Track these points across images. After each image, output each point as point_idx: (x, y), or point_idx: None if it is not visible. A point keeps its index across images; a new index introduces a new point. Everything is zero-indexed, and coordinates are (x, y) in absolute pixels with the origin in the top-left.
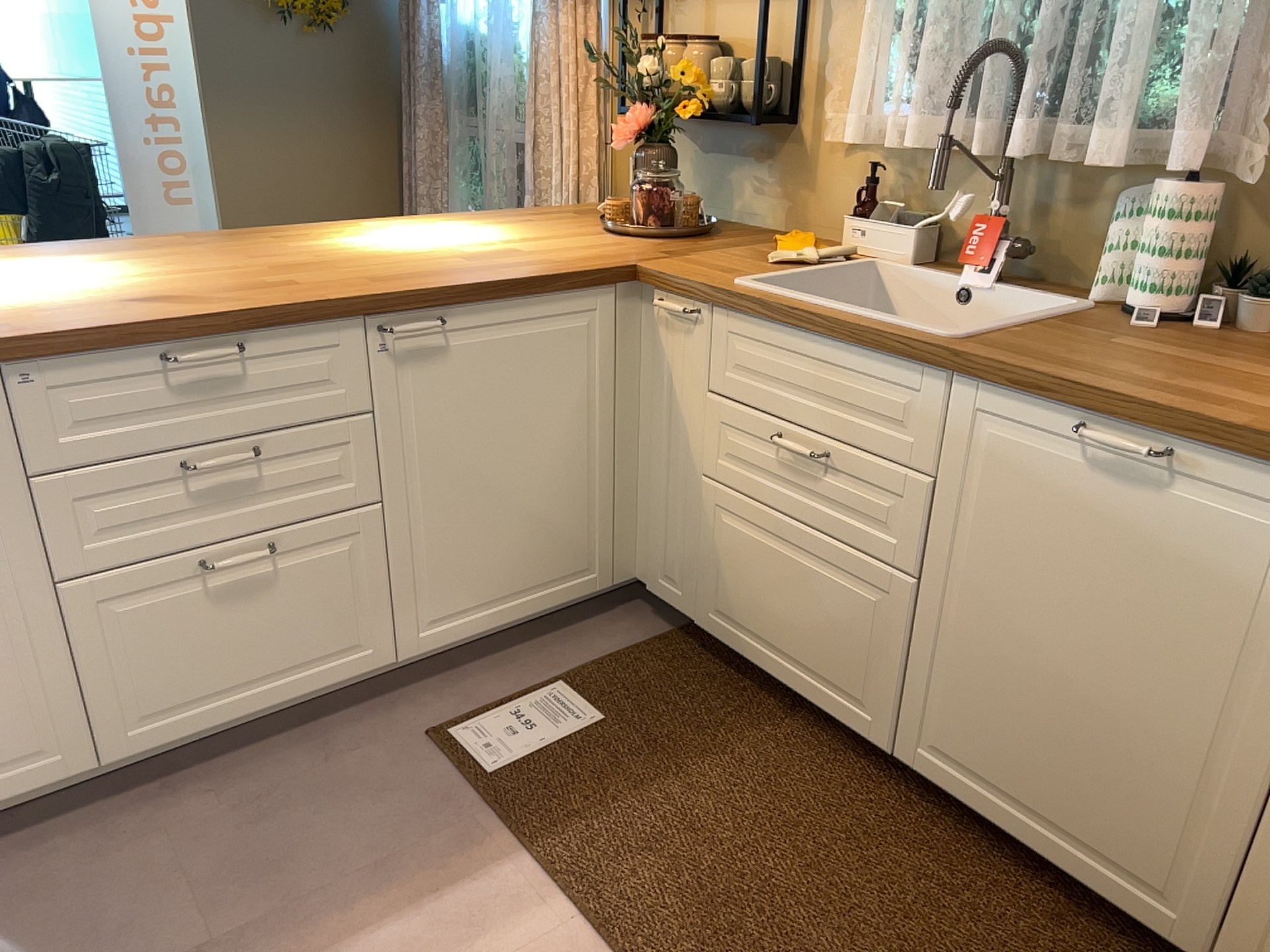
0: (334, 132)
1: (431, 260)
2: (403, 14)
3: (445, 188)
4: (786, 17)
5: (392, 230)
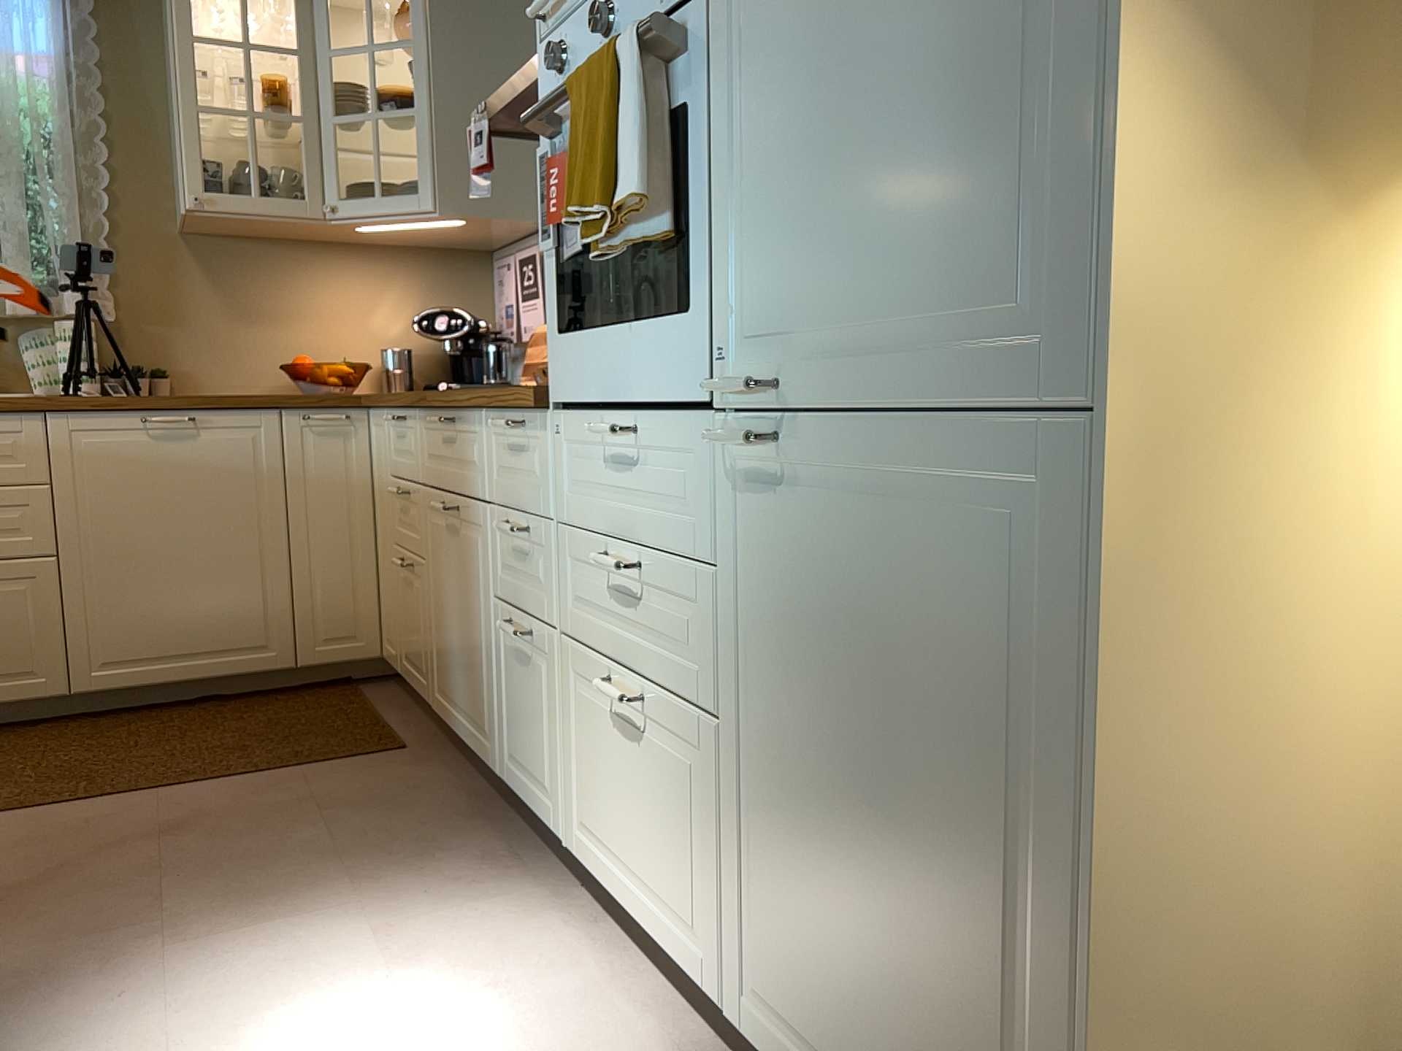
0: None
1: None
2: None
3: None
4: None
5: None
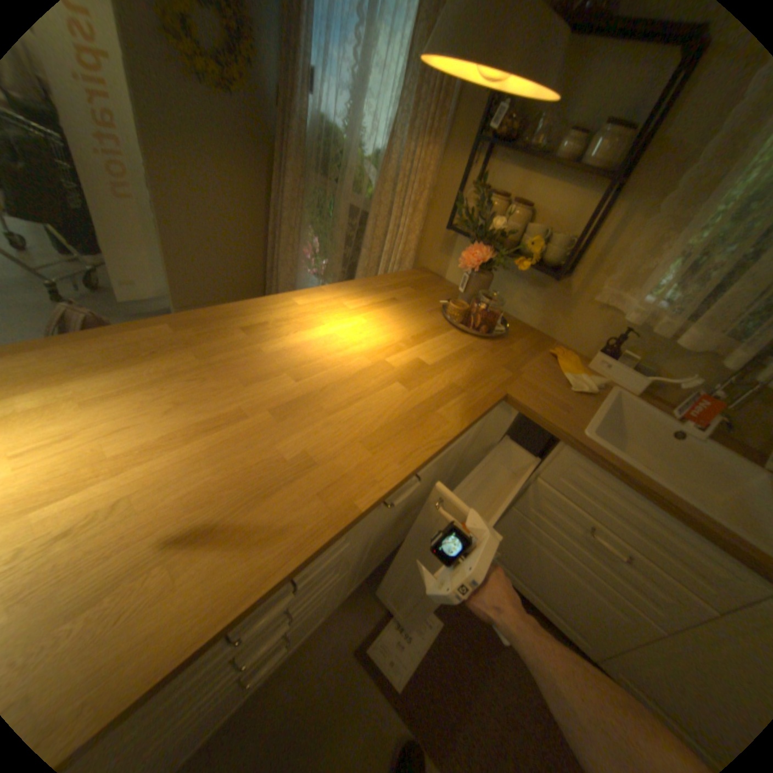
0: (228, 164)
1: (382, 388)
2: (279, 90)
3: (298, 215)
4: (593, 207)
5: (320, 314)
